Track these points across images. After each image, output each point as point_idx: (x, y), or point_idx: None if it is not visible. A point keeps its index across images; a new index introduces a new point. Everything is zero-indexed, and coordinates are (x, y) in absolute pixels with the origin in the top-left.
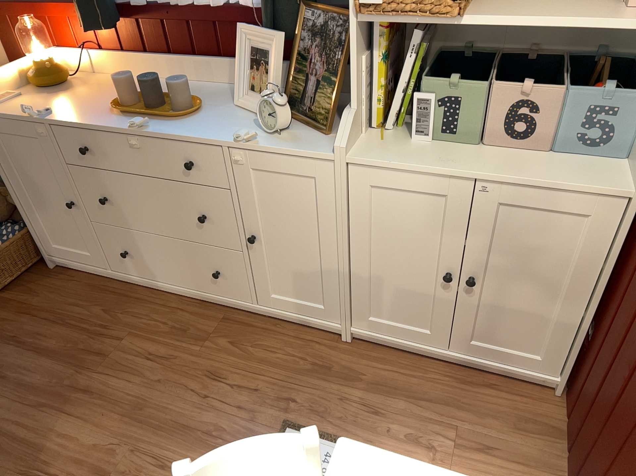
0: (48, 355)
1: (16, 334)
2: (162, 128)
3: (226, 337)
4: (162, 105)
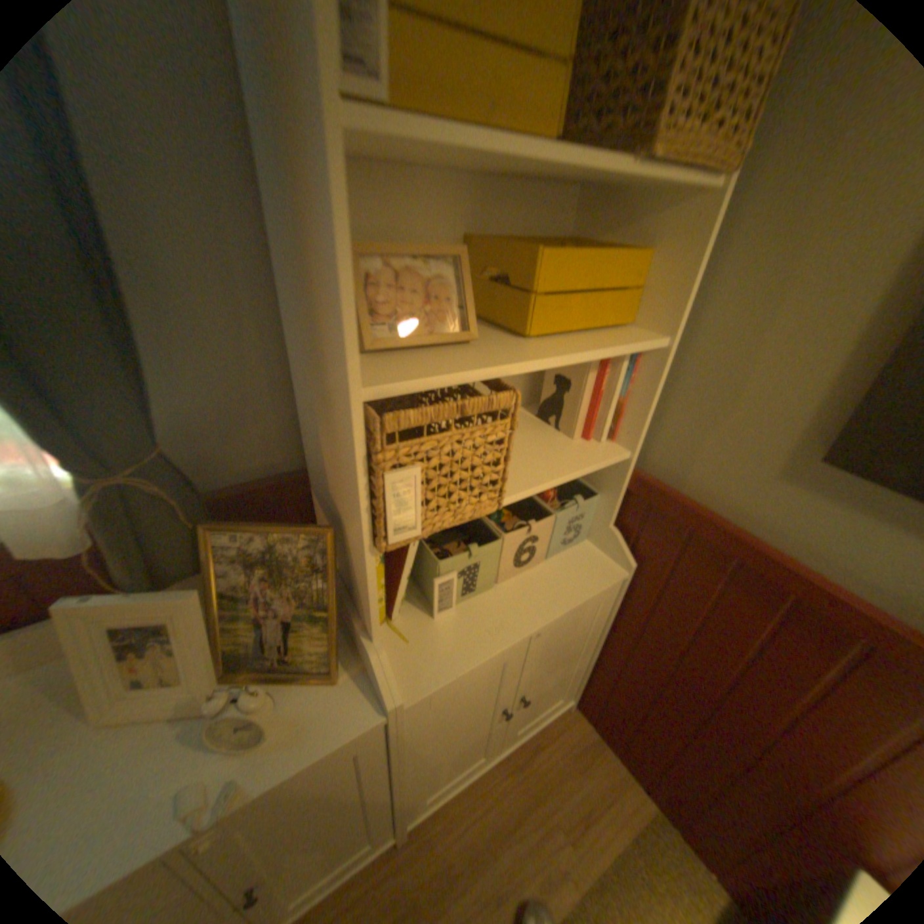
0: None
1: None
2: None
3: None
4: None
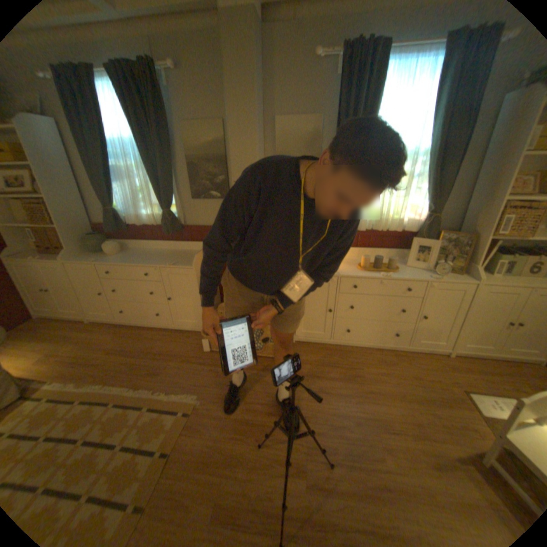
0: (336, 381)
1: (310, 374)
2: (396, 277)
3: (403, 363)
4: (381, 268)
